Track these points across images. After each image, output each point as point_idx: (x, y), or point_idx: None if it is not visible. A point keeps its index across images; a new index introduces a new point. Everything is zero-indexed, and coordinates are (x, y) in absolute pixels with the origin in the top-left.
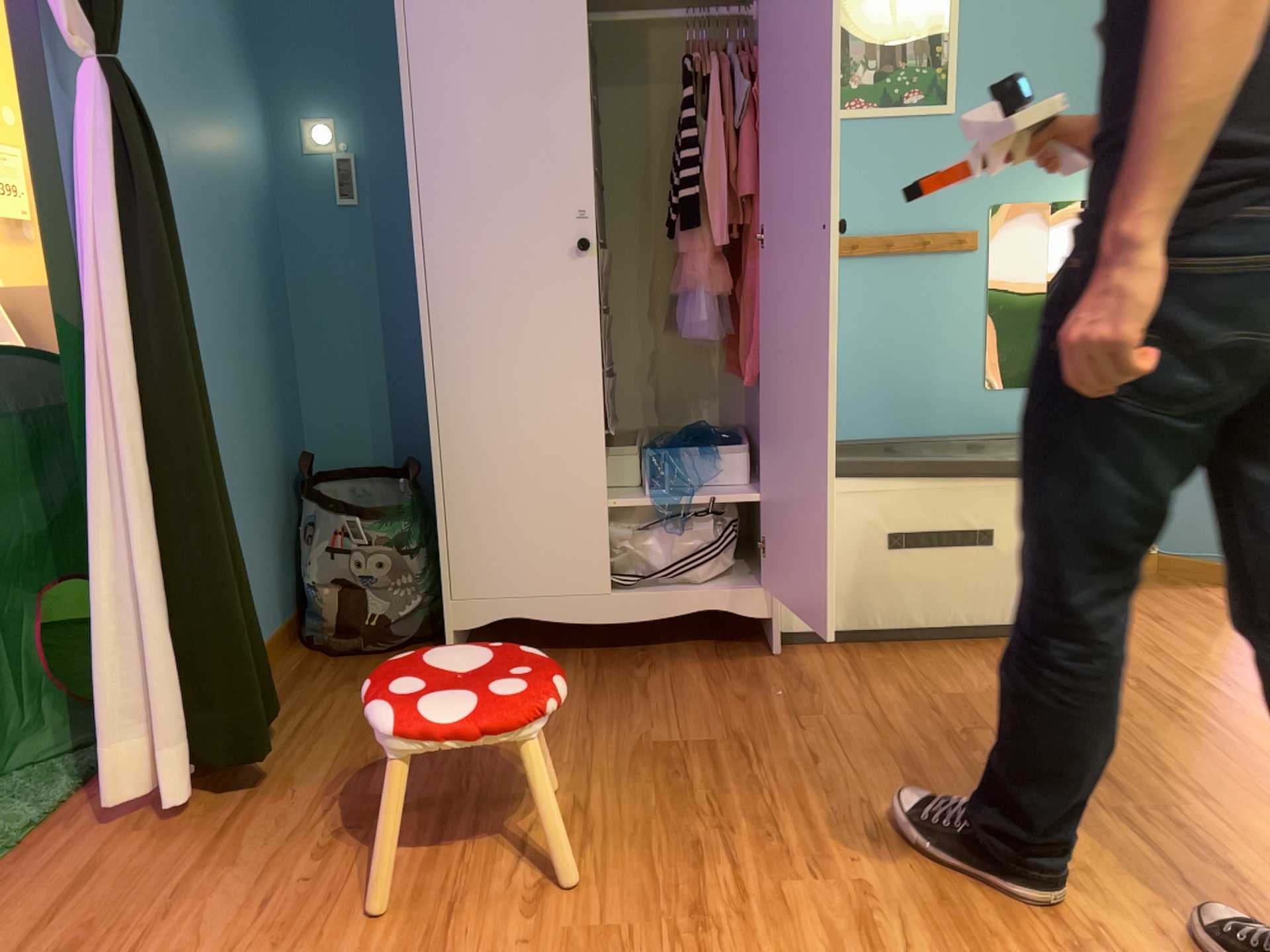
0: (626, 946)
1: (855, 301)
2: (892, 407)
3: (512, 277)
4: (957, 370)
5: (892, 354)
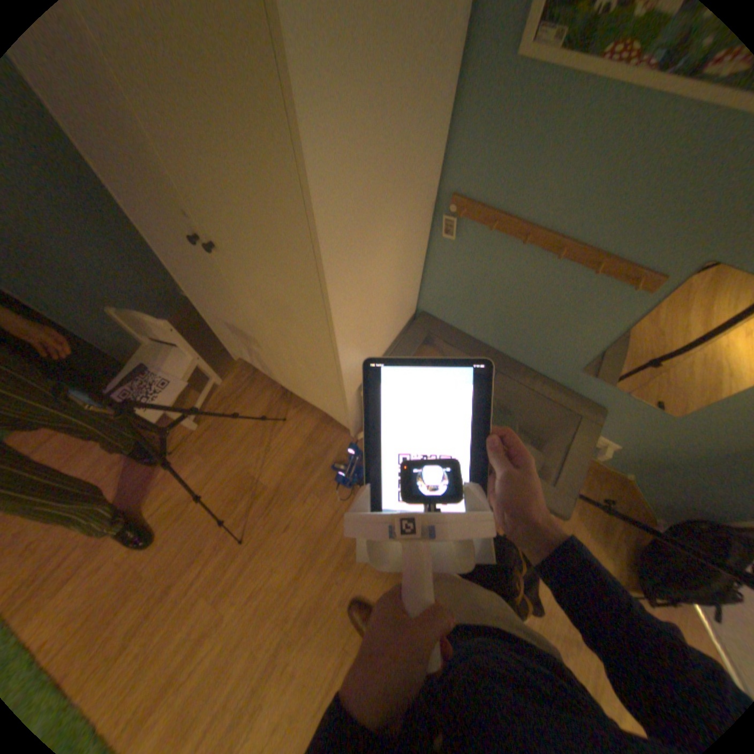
0: (143, 596)
1: (515, 275)
2: (510, 345)
3: (173, 235)
4: (570, 353)
5: (526, 320)
